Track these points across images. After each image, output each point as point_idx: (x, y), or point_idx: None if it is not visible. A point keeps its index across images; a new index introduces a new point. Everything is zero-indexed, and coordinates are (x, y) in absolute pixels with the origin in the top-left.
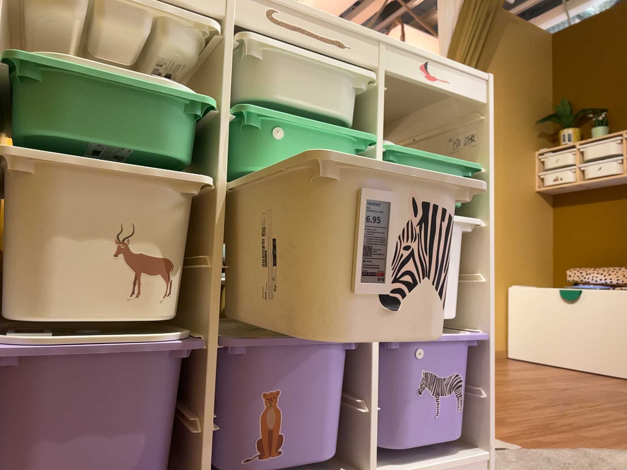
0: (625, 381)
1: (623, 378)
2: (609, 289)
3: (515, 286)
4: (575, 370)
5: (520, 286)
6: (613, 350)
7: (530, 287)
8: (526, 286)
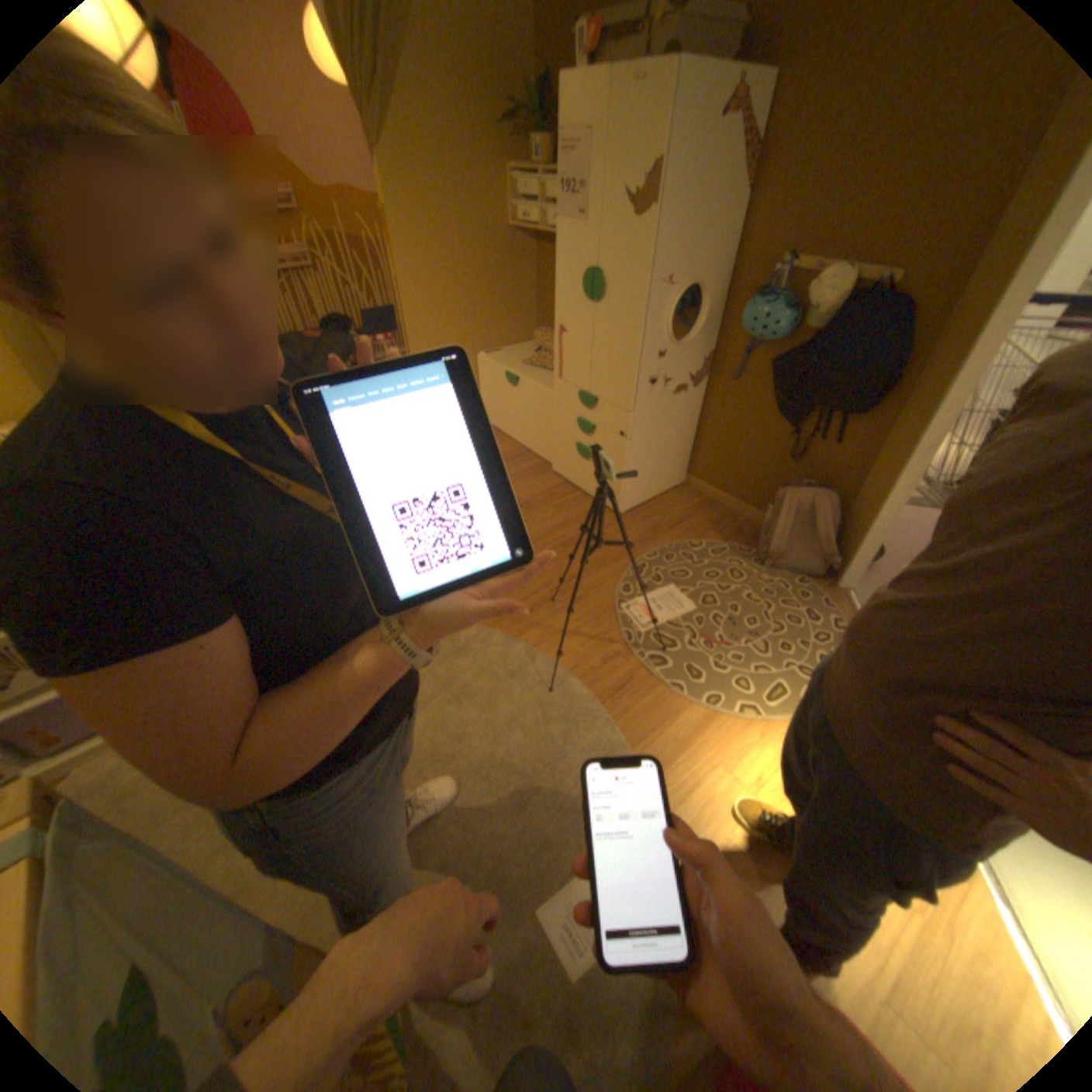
0: (539, 468)
1: (542, 462)
2: (541, 384)
3: (485, 358)
4: (519, 448)
5: (495, 352)
6: (538, 439)
7: (511, 347)
8: (501, 351)
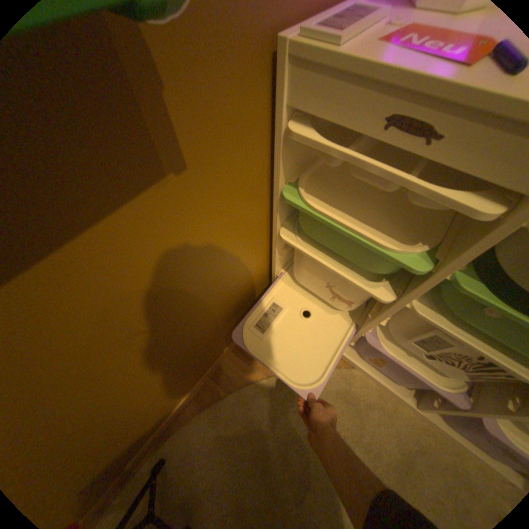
0: None
1: None
2: None
3: None
4: None
5: None
6: None
7: None
8: None
